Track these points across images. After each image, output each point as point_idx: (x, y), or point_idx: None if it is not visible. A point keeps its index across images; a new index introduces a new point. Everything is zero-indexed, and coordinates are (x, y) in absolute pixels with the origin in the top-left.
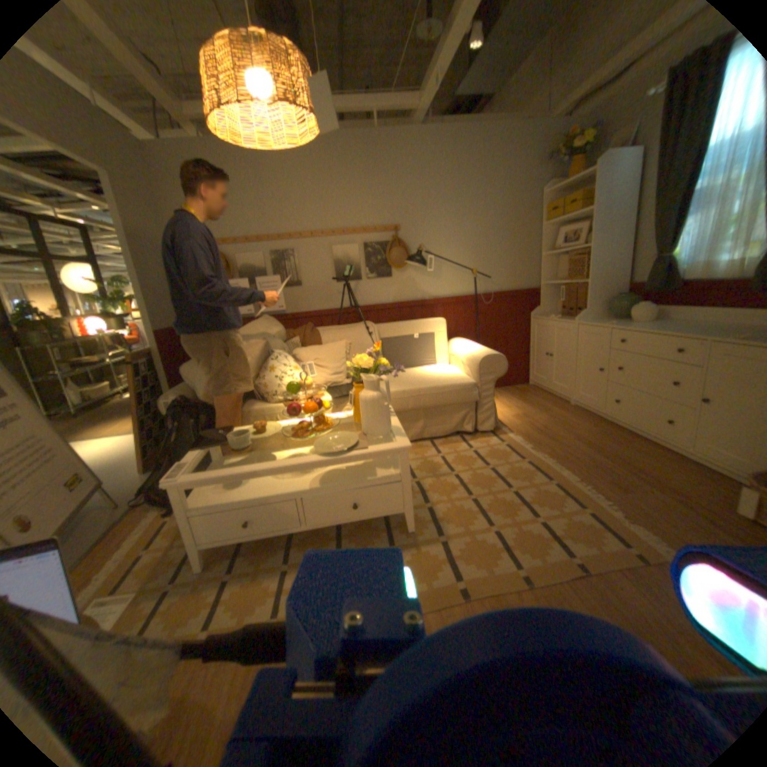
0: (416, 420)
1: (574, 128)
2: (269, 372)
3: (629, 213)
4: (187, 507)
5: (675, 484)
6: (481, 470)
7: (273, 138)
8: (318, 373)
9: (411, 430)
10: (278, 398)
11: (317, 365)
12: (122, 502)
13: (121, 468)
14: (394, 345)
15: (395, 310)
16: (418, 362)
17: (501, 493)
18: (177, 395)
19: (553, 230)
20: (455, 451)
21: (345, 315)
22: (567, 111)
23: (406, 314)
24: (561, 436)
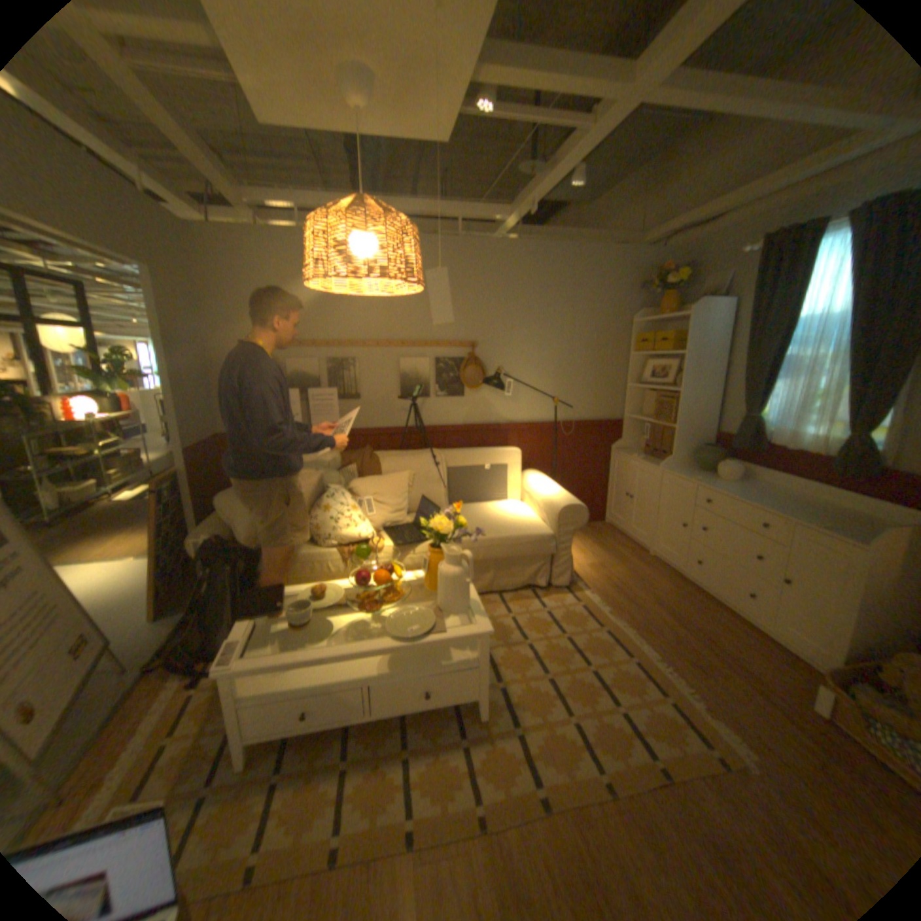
0: (486, 571)
1: (668, 260)
2: (324, 511)
3: (720, 363)
4: (238, 696)
5: (756, 669)
6: (558, 640)
7: (368, 285)
8: (378, 510)
9: (480, 583)
10: (332, 543)
11: (377, 501)
12: (132, 664)
13: (124, 611)
14: (465, 479)
15: (466, 434)
16: (490, 500)
17: (580, 672)
18: (212, 534)
19: (641, 362)
20: (529, 611)
21: (408, 436)
22: (661, 239)
23: (477, 439)
24: (641, 598)
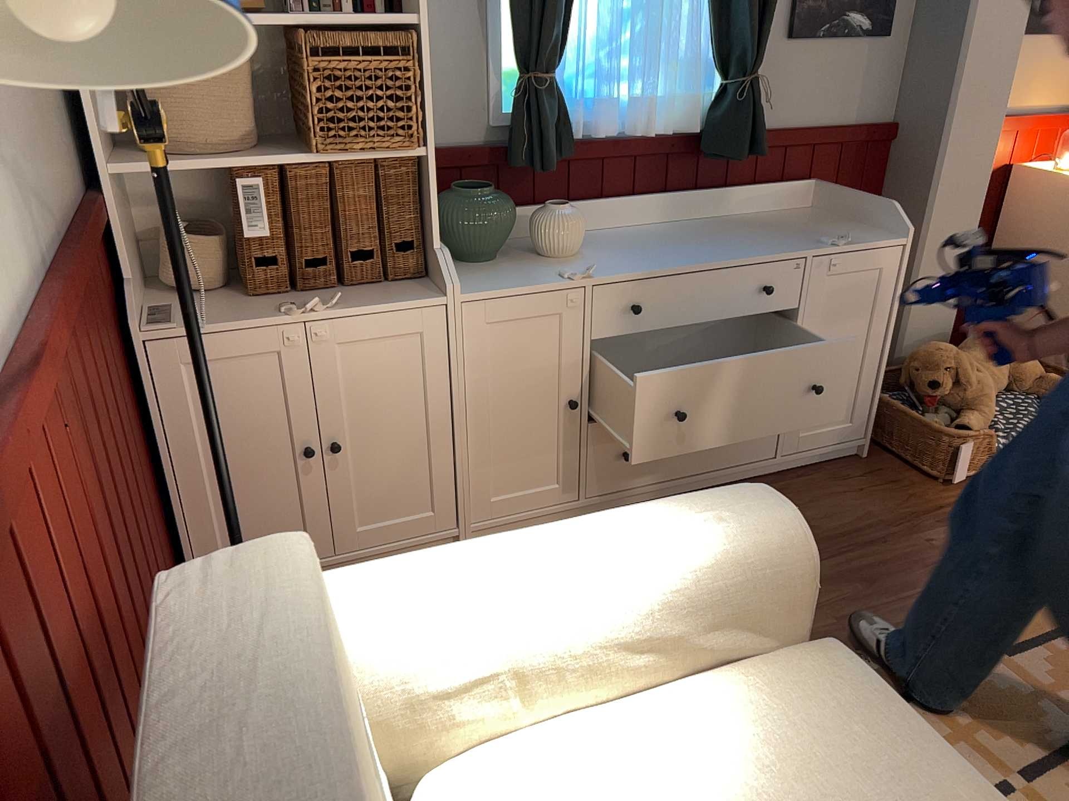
0: None
1: None
2: None
3: None
4: None
5: (877, 511)
6: None
7: None
8: None
9: None
10: None
11: None
12: None
13: None
14: None
15: None
16: None
17: None
18: None
19: None
20: None
21: None
22: None
23: None
24: None
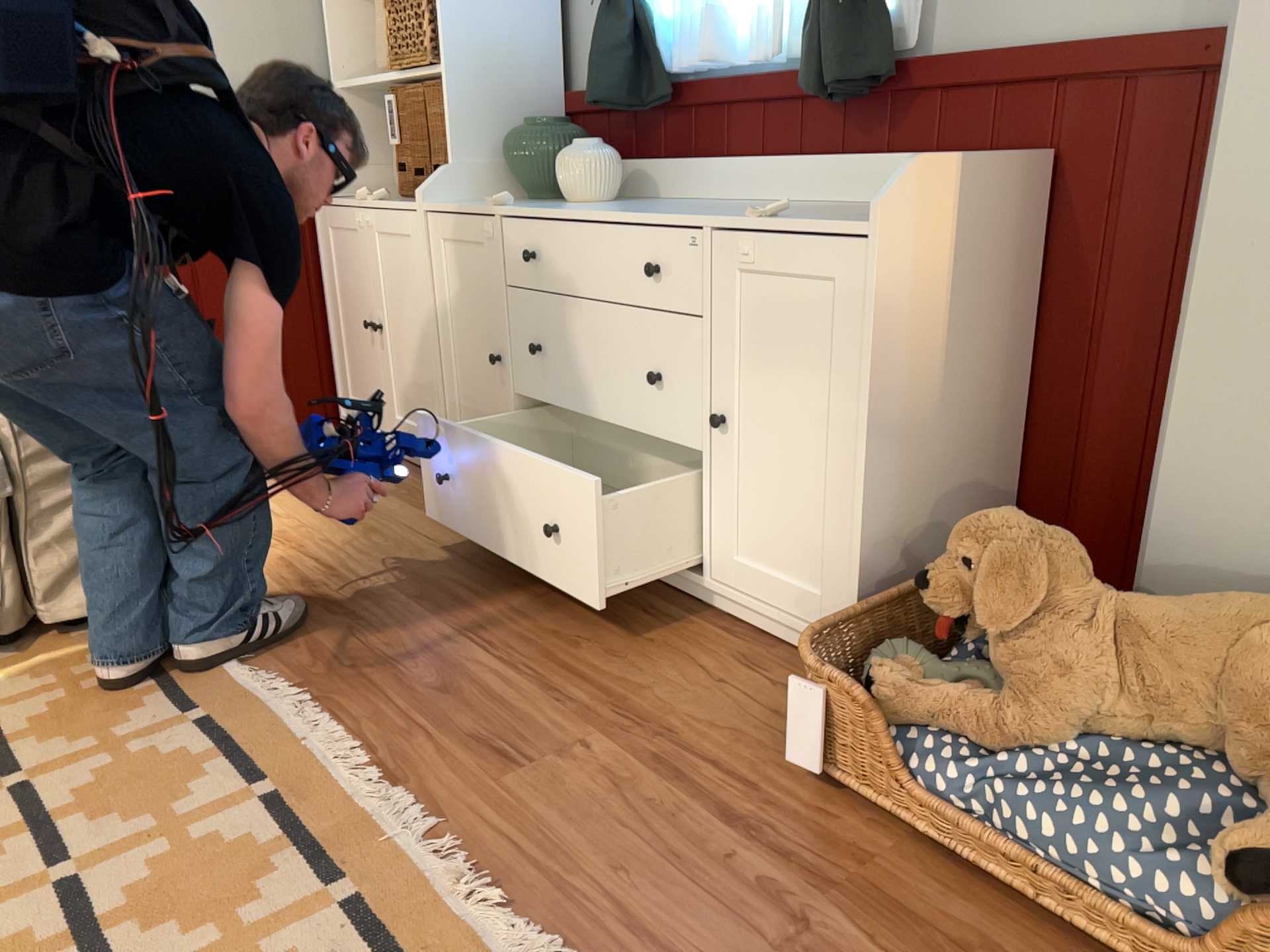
0: None
1: None
2: None
3: None
4: None
5: (657, 696)
6: None
7: None
8: None
9: None
10: None
11: None
12: None
13: None
14: None
15: None
16: None
17: None
18: None
19: None
20: None
21: None
22: None
23: None
24: (374, 594)
